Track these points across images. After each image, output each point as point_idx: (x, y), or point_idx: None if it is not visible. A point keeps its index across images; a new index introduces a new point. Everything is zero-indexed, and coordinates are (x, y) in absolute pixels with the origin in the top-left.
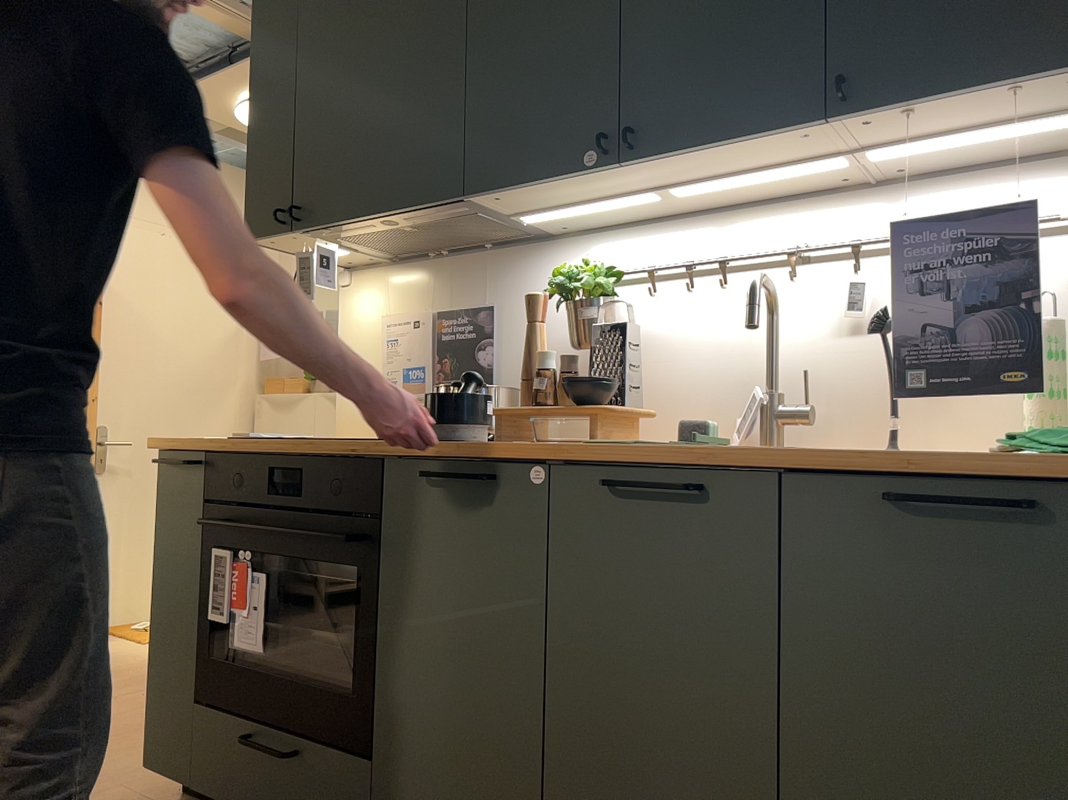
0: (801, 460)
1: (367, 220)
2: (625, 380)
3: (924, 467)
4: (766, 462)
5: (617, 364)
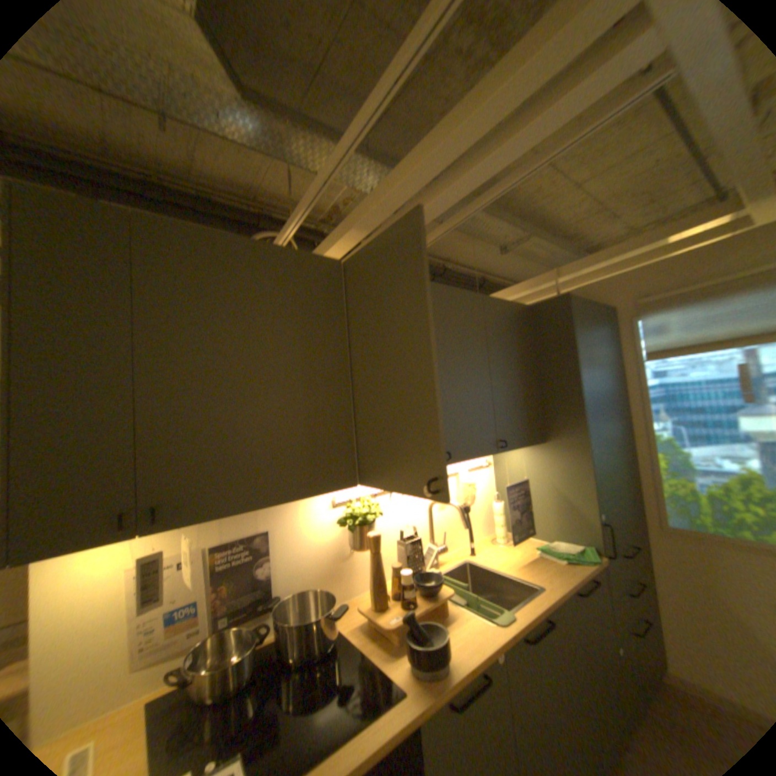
0: (569, 596)
1: (253, 509)
2: (418, 567)
3: (584, 583)
4: (562, 602)
5: (420, 562)
